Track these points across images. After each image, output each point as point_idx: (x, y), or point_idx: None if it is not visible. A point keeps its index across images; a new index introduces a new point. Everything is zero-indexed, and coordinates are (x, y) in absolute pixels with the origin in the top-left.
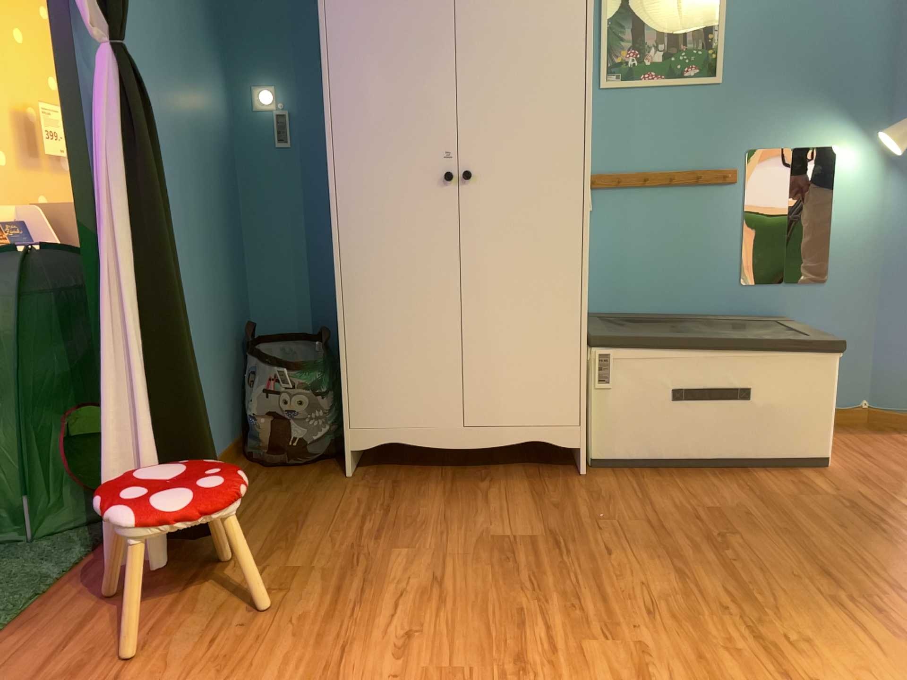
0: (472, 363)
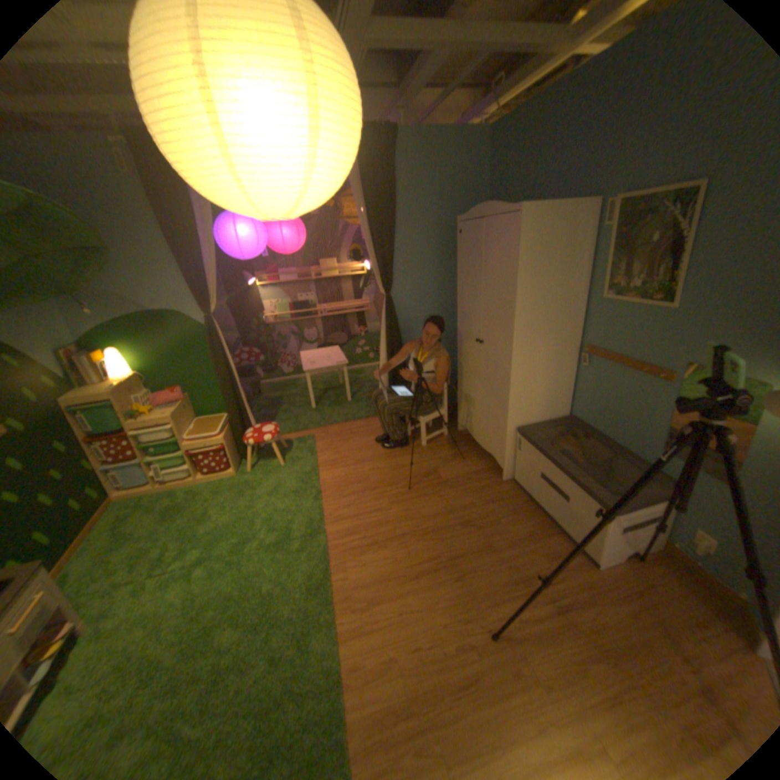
0: (483, 415)
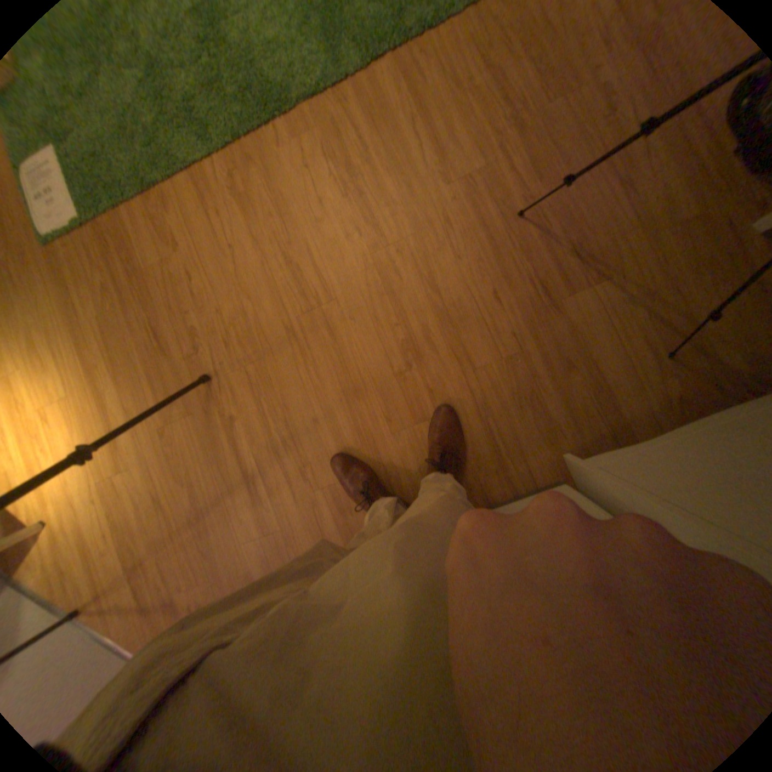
0: None
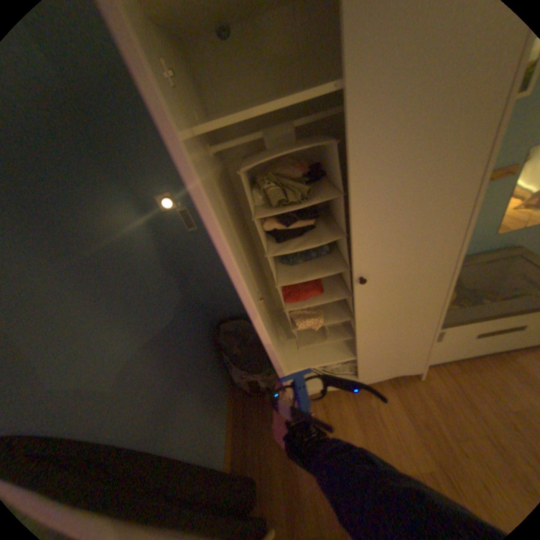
0: (362, 357)
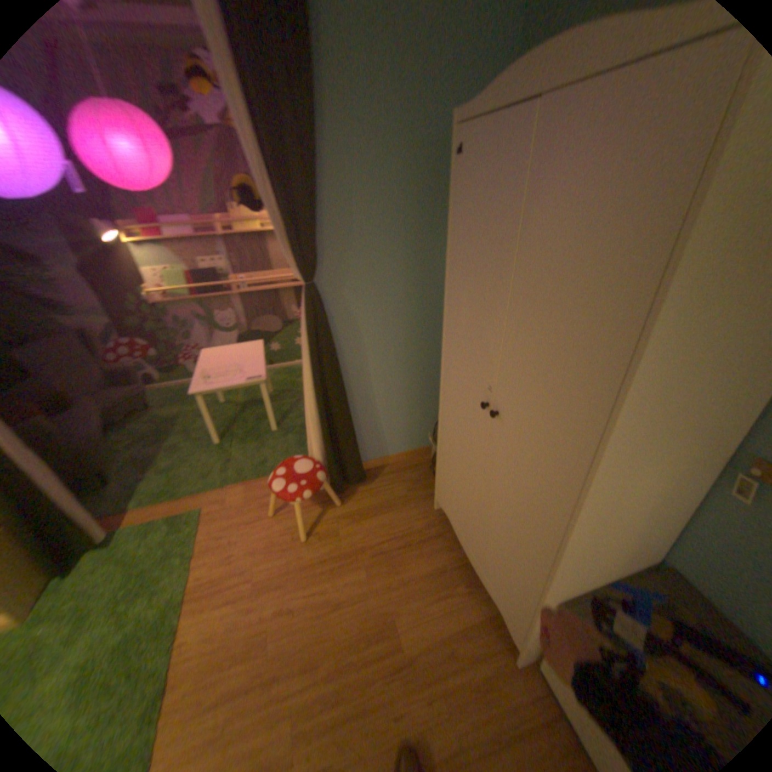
0: (485, 530)
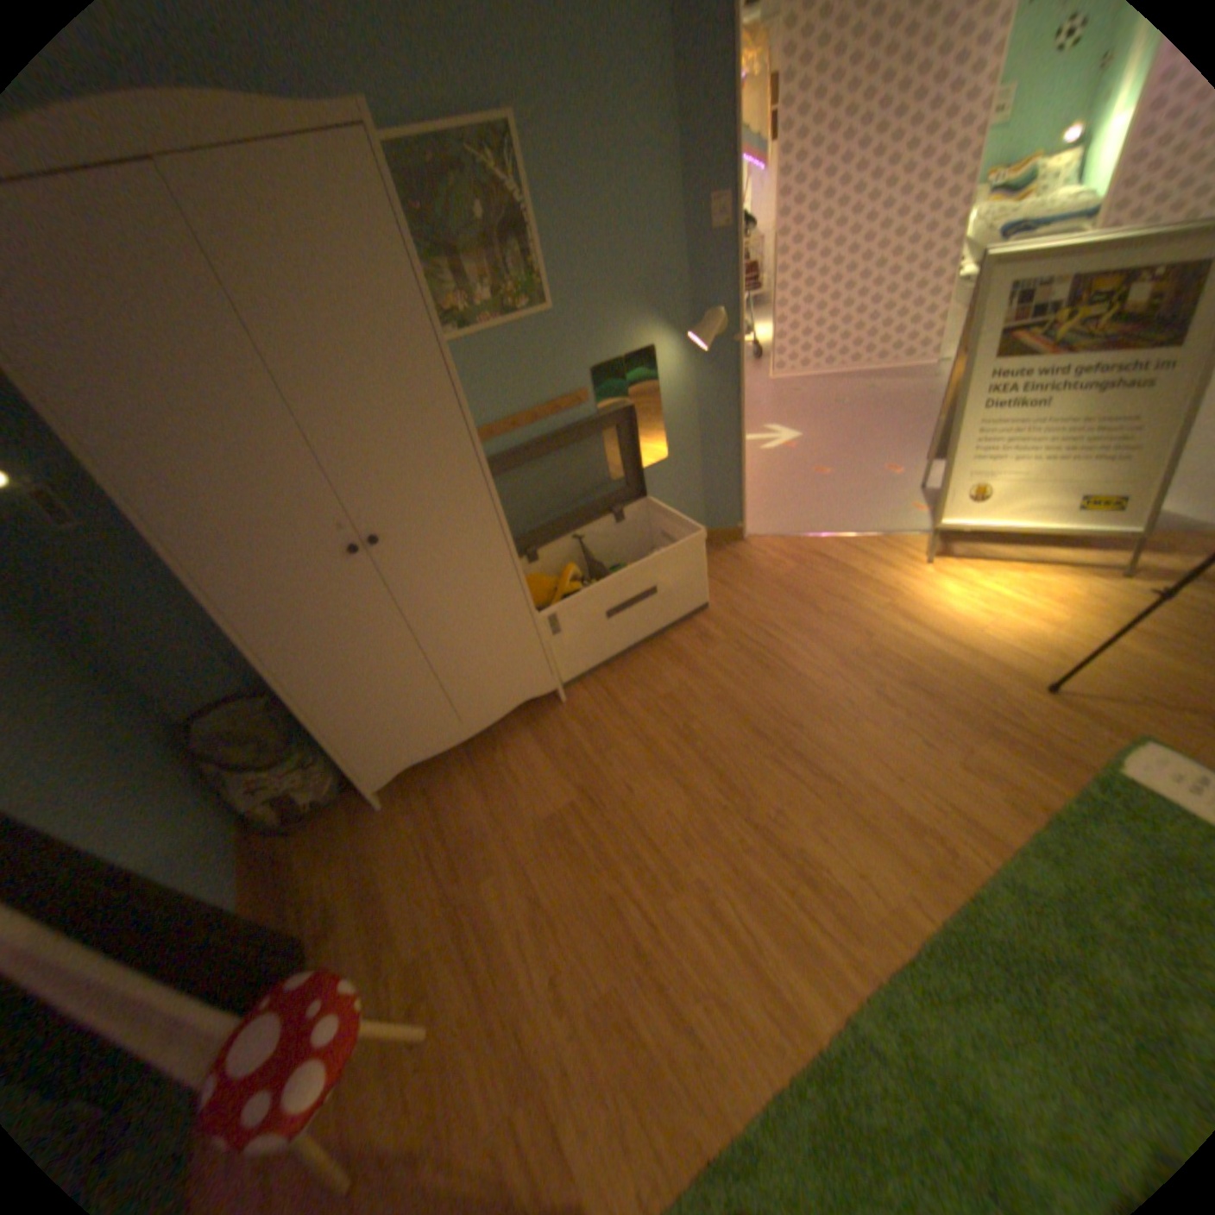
0: (449, 679)
